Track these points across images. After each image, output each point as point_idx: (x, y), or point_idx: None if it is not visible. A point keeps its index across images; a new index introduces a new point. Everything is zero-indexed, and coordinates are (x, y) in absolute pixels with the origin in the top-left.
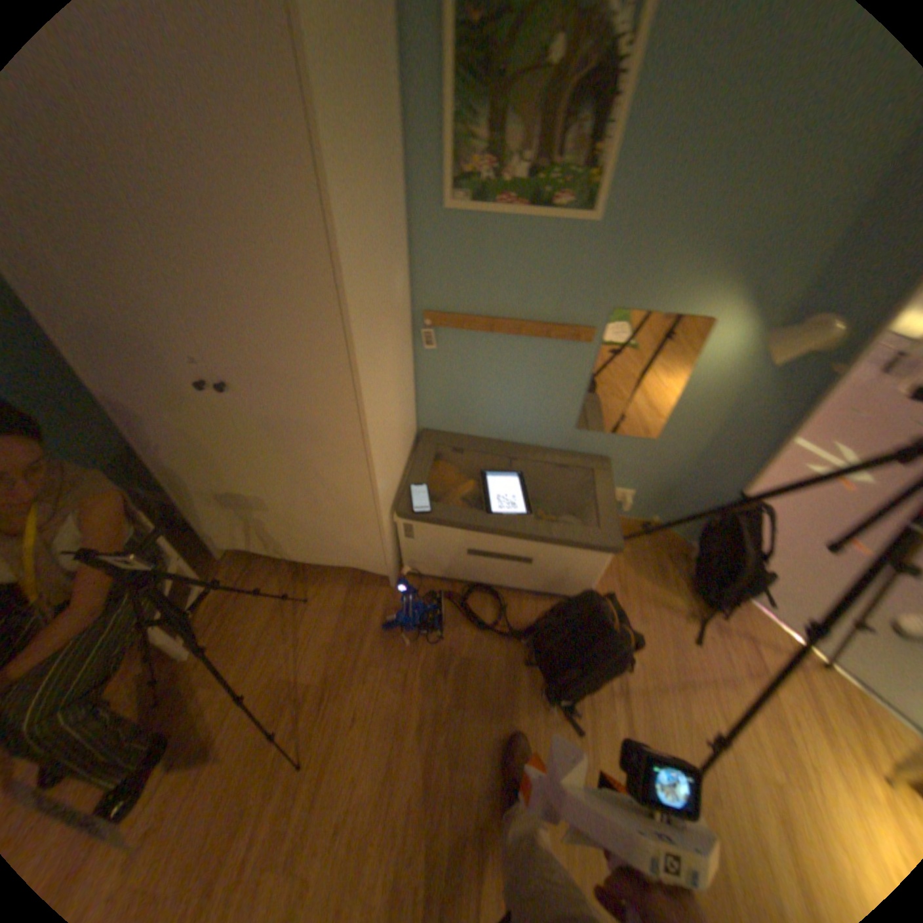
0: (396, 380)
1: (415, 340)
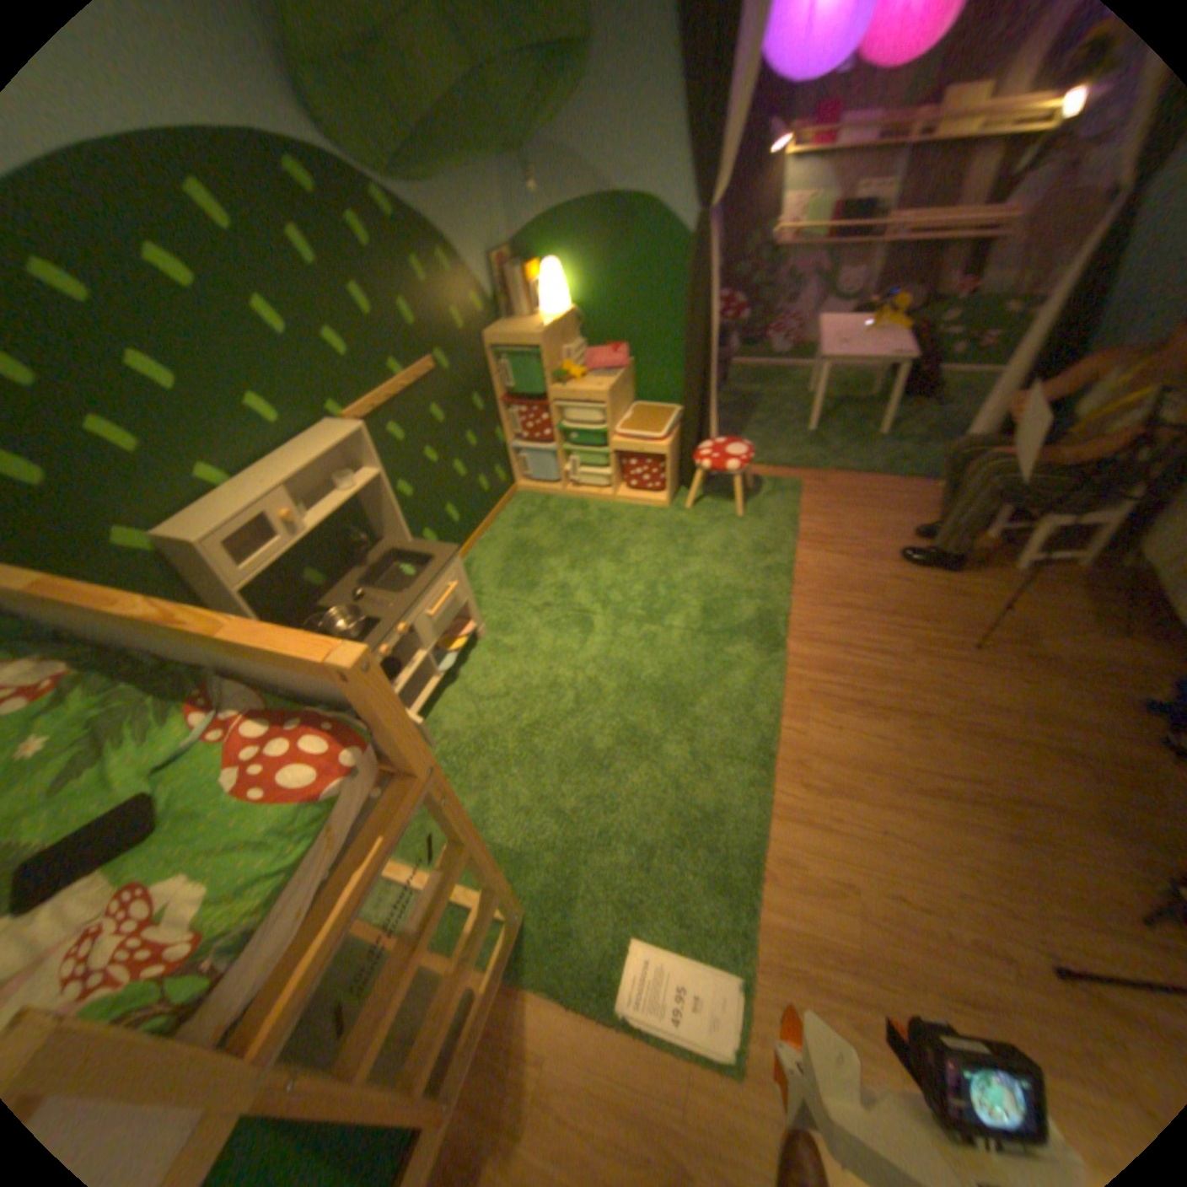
0: None
1: None
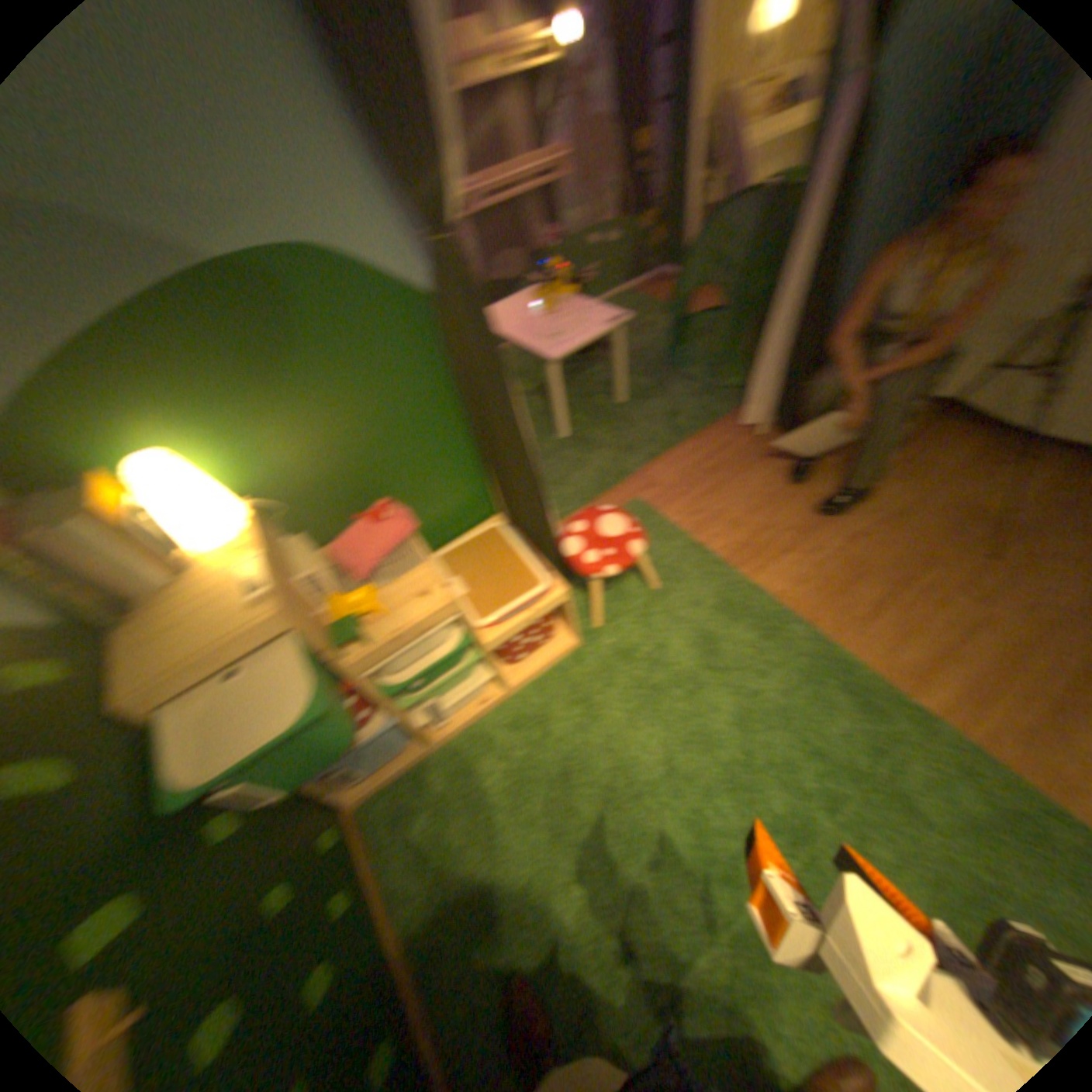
0: None
1: None
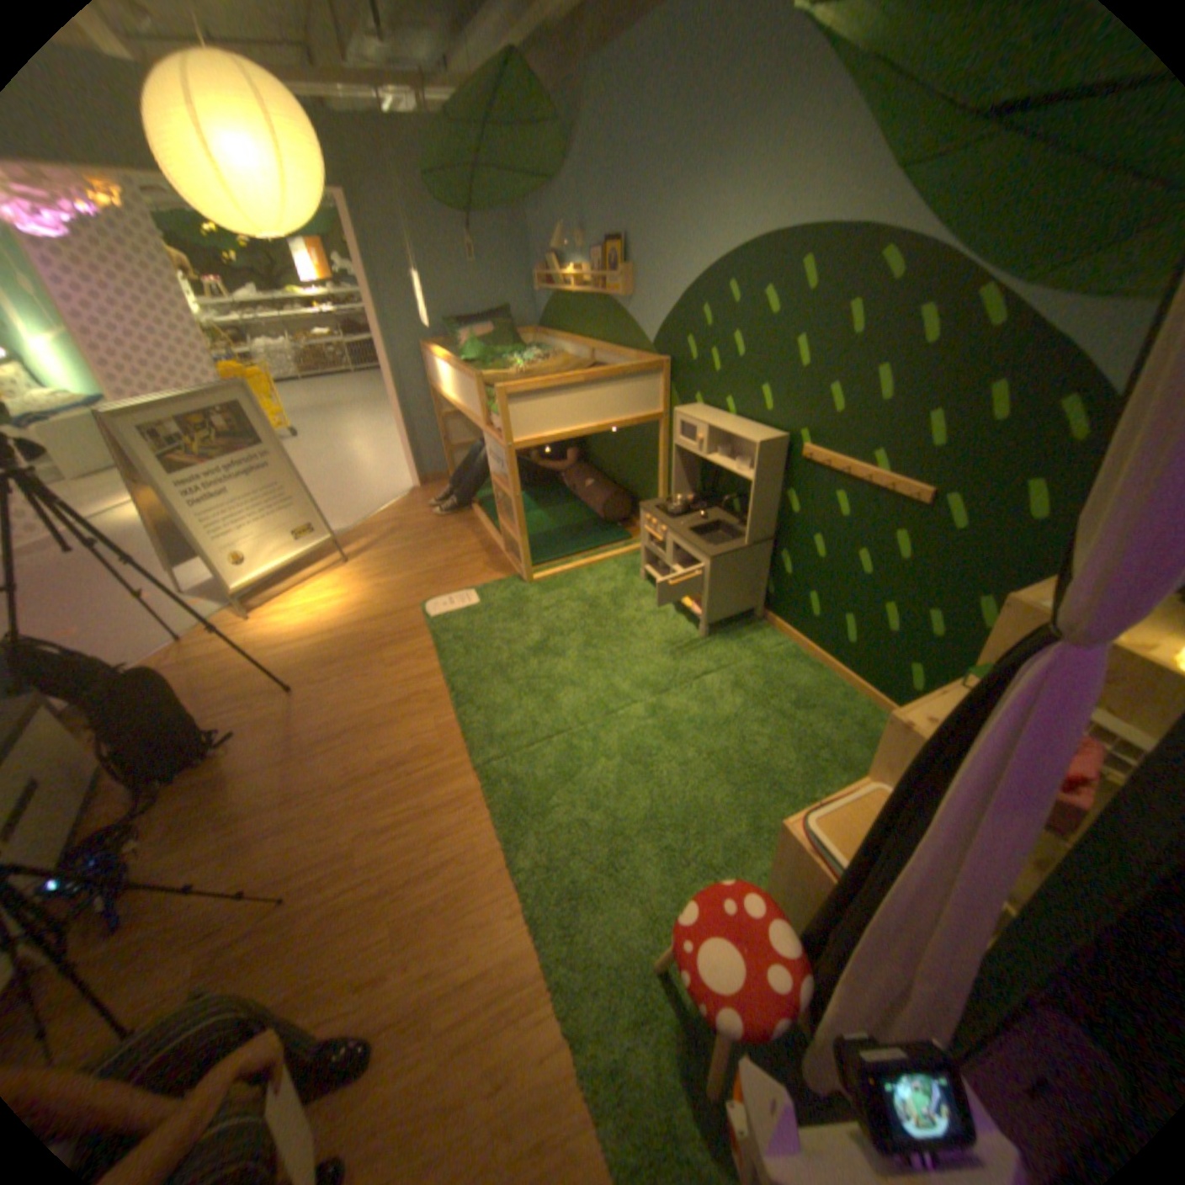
0: None
1: None
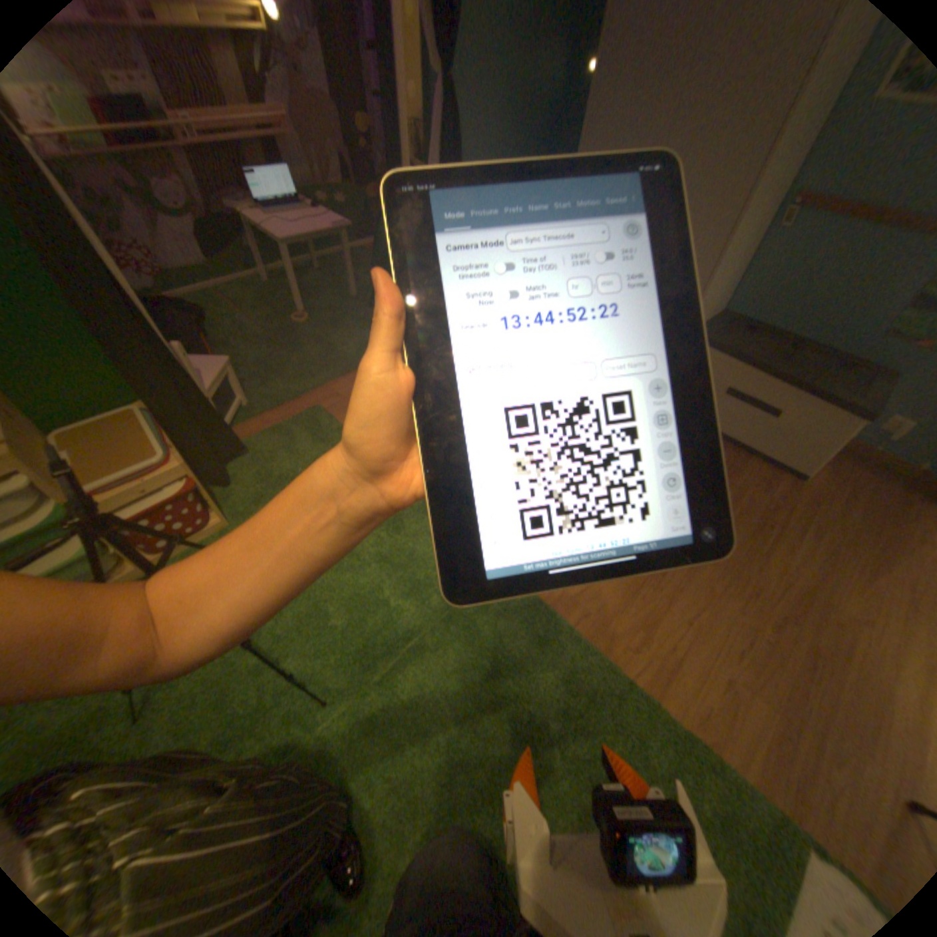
0: (755, 230)
1: (776, 217)
